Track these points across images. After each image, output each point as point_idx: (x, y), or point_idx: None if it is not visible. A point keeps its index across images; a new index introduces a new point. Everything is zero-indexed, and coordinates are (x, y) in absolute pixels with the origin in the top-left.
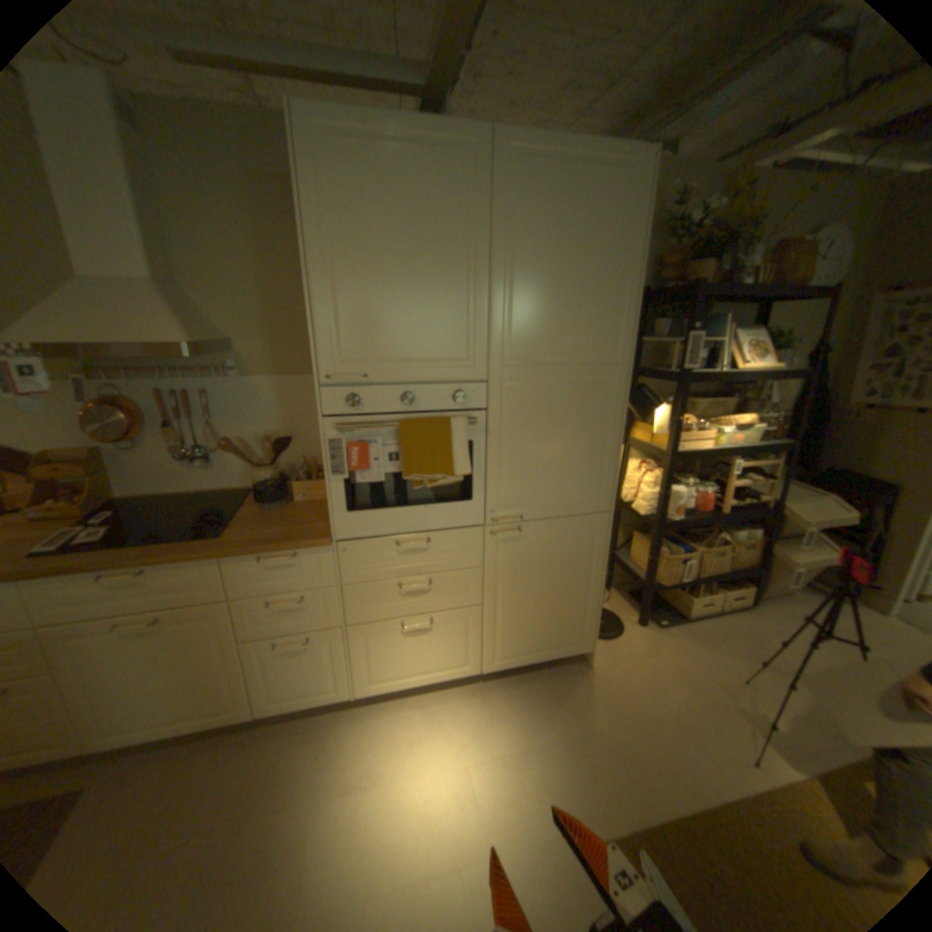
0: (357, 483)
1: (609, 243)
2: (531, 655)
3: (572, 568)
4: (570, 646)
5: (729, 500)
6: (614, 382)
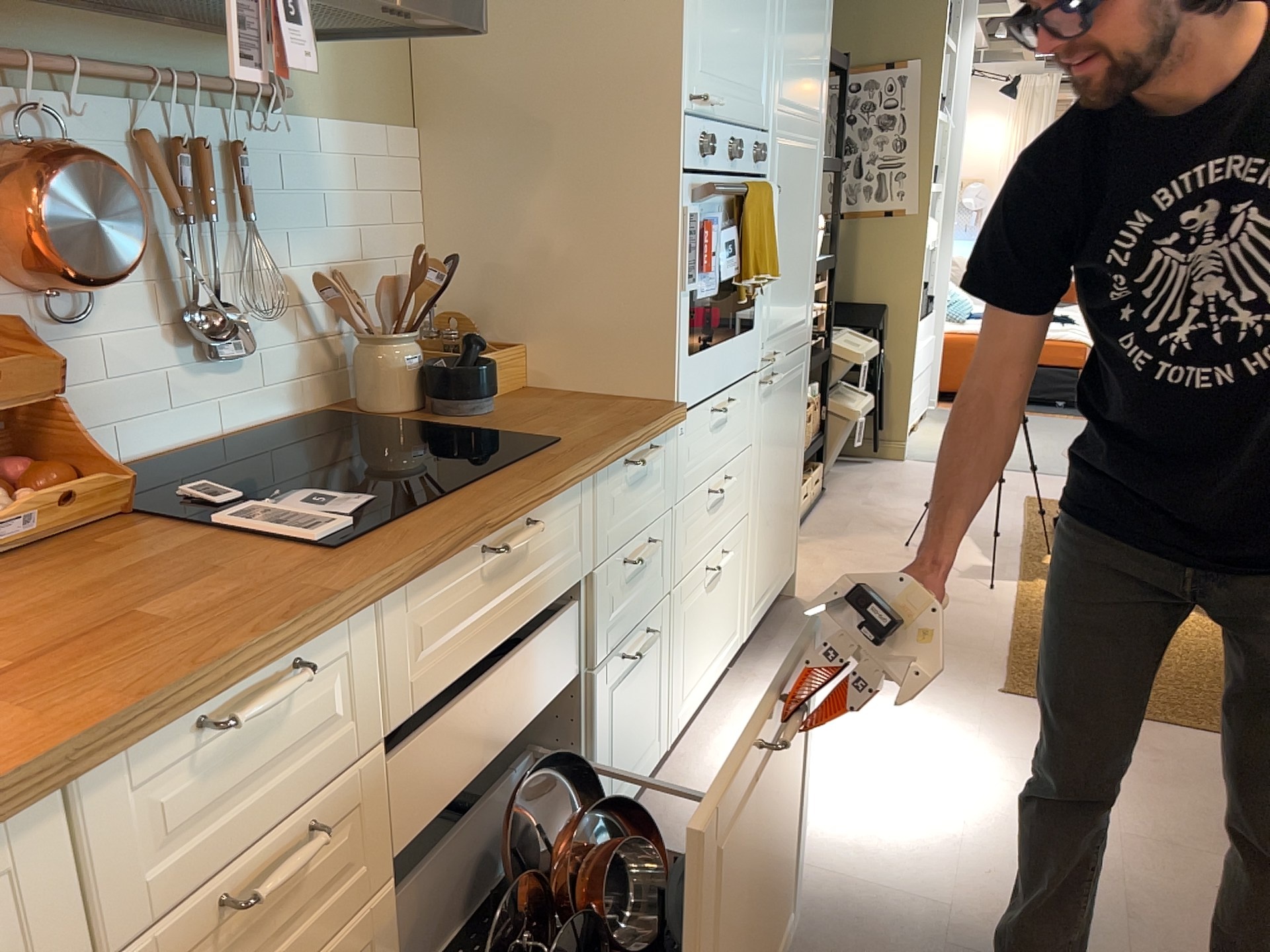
0: (696, 299)
1: None
2: (768, 591)
3: (793, 434)
4: (786, 566)
5: None
6: (818, 150)
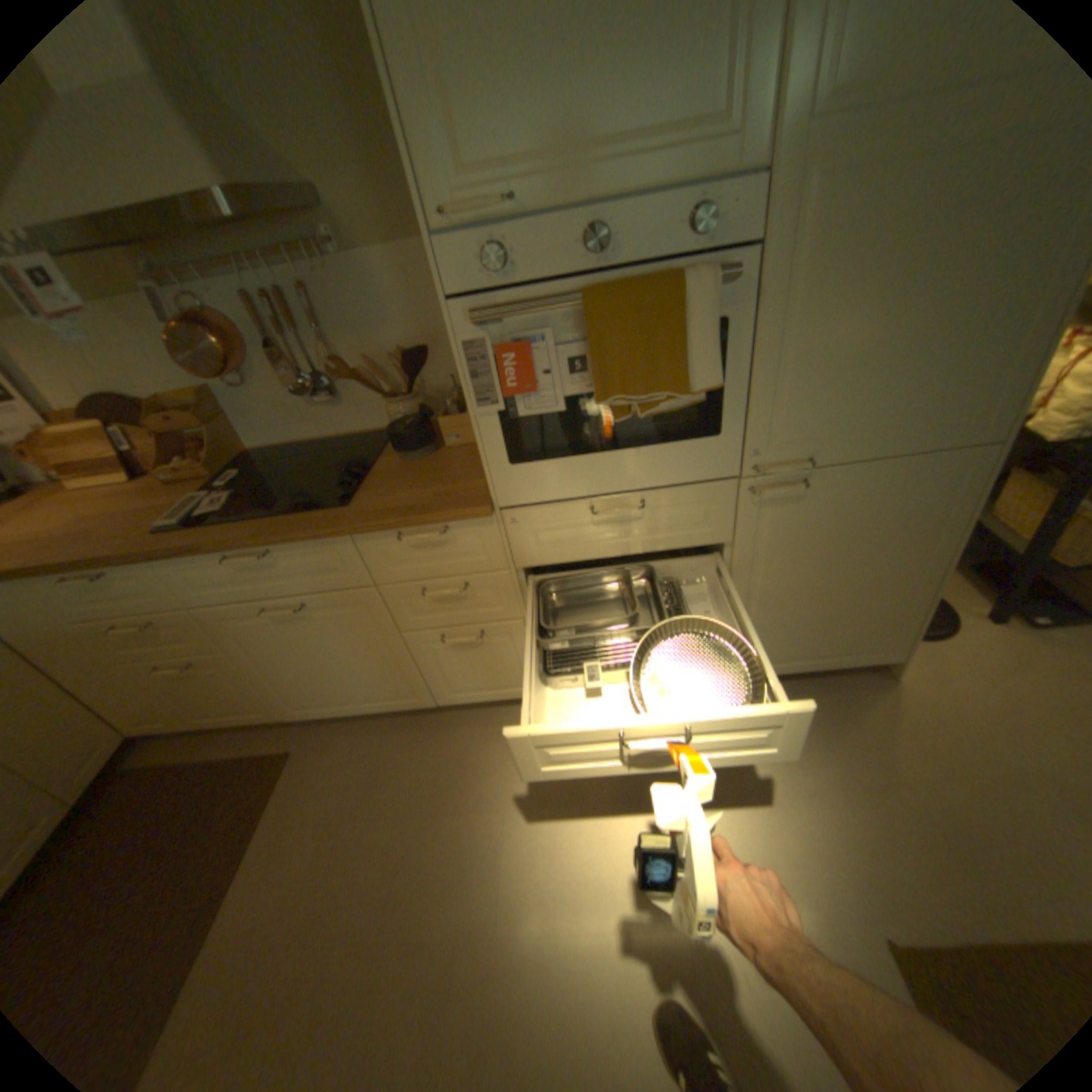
0: (519, 416)
1: None
2: (799, 661)
3: (896, 544)
4: (866, 654)
5: None
6: None
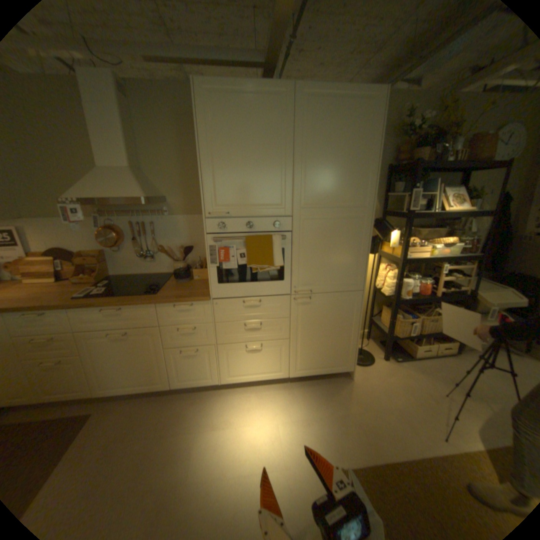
0: (223, 269)
1: (359, 140)
2: (317, 370)
3: (340, 322)
4: (340, 367)
5: (442, 289)
6: (364, 217)
